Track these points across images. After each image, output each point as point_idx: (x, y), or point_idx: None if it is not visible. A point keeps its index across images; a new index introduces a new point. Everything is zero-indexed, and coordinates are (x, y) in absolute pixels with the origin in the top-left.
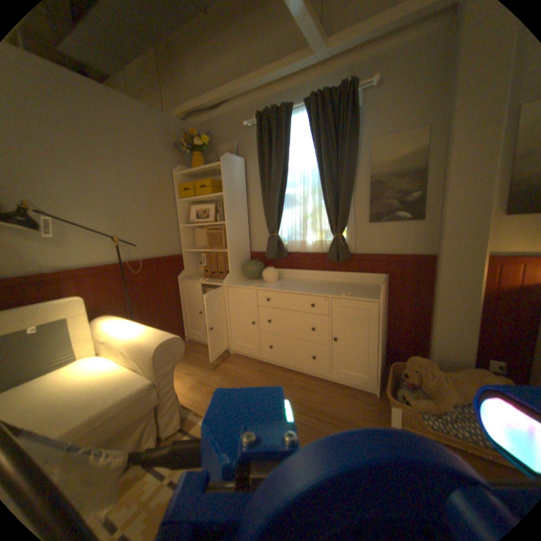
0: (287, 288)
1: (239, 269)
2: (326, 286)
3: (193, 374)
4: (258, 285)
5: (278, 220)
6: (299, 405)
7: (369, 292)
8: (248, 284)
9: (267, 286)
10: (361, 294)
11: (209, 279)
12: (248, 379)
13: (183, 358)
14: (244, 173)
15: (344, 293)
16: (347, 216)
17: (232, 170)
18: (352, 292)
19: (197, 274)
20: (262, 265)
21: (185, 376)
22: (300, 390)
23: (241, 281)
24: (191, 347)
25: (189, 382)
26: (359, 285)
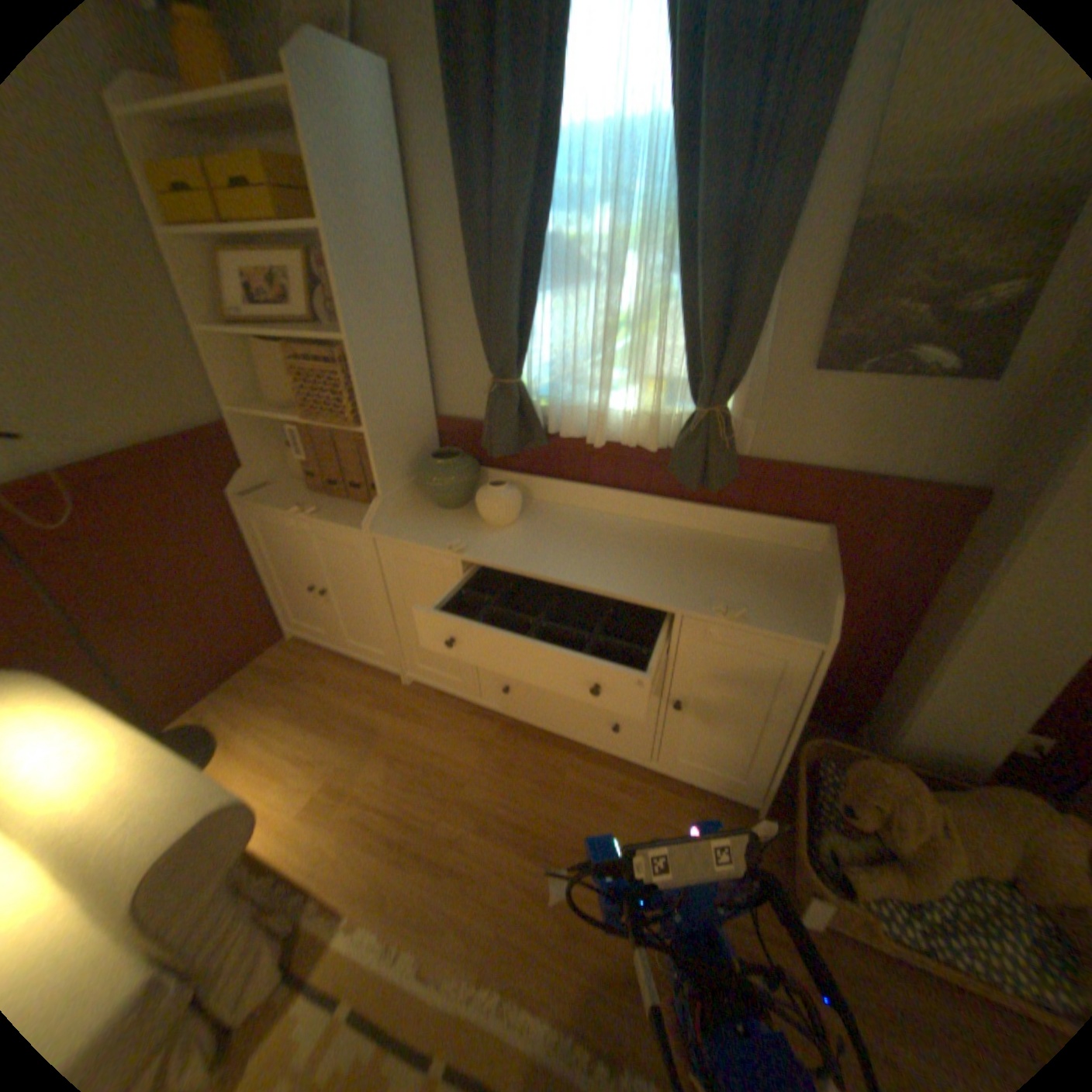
0: (552, 562)
1: (409, 477)
2: (661, 556)
3: (312, 760)
4: (467, 544)
5: (523, 330)
6: (581, 855)
7: (787, 600)
8: (438, 539)
9: (493, 550)
10: (767, 607)
11: (324, 498)
12: (454, 771)
13: (283, 704)
14: (395, 134)
15: (723, 607)
16: (754, 346)
17: (346, 119)
18: (741, 600)
19: (288, 472)
20: (476, 471)
21: (291, 768)
22: (581, 803)
23: (417, 517)
24: (302, 663)
25: (301, 790)
26: (749, 554)
